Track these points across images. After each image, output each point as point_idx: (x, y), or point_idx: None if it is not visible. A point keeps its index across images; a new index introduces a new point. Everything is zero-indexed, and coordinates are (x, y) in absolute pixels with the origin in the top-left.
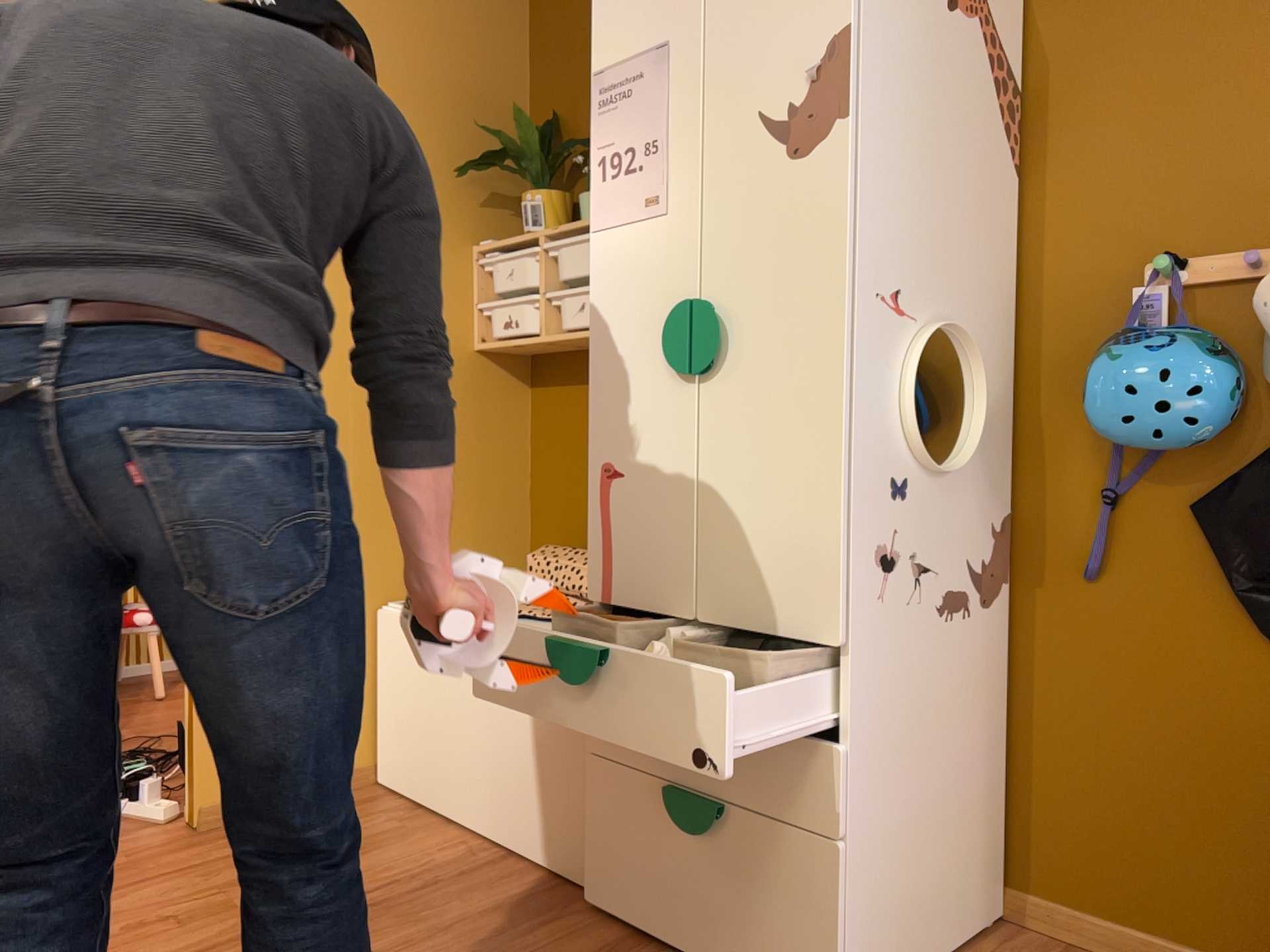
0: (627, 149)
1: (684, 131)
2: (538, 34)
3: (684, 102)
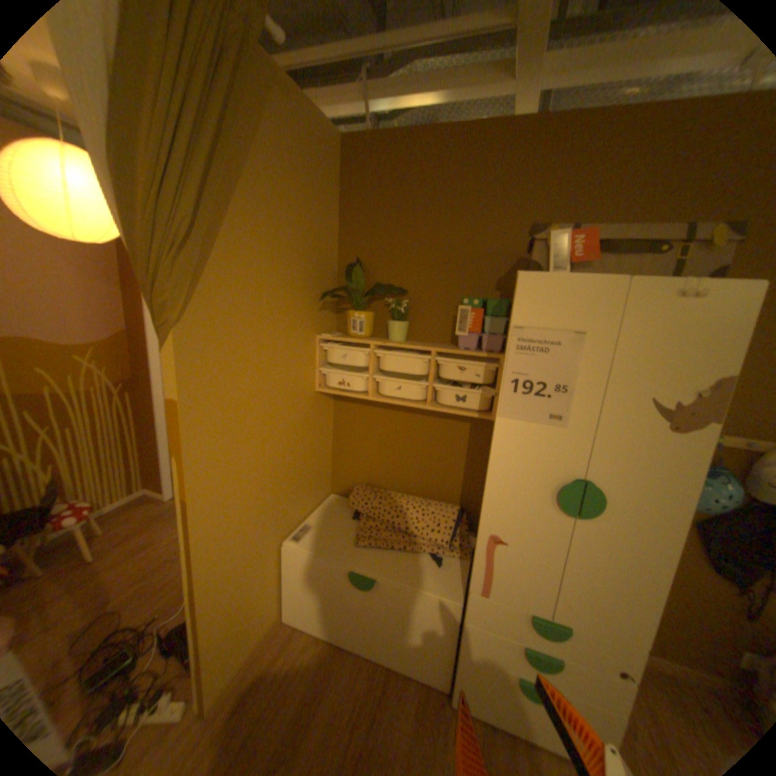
0: (539, 382)
1: (590, 388)
2: (345, 204)
3: (593, 372)
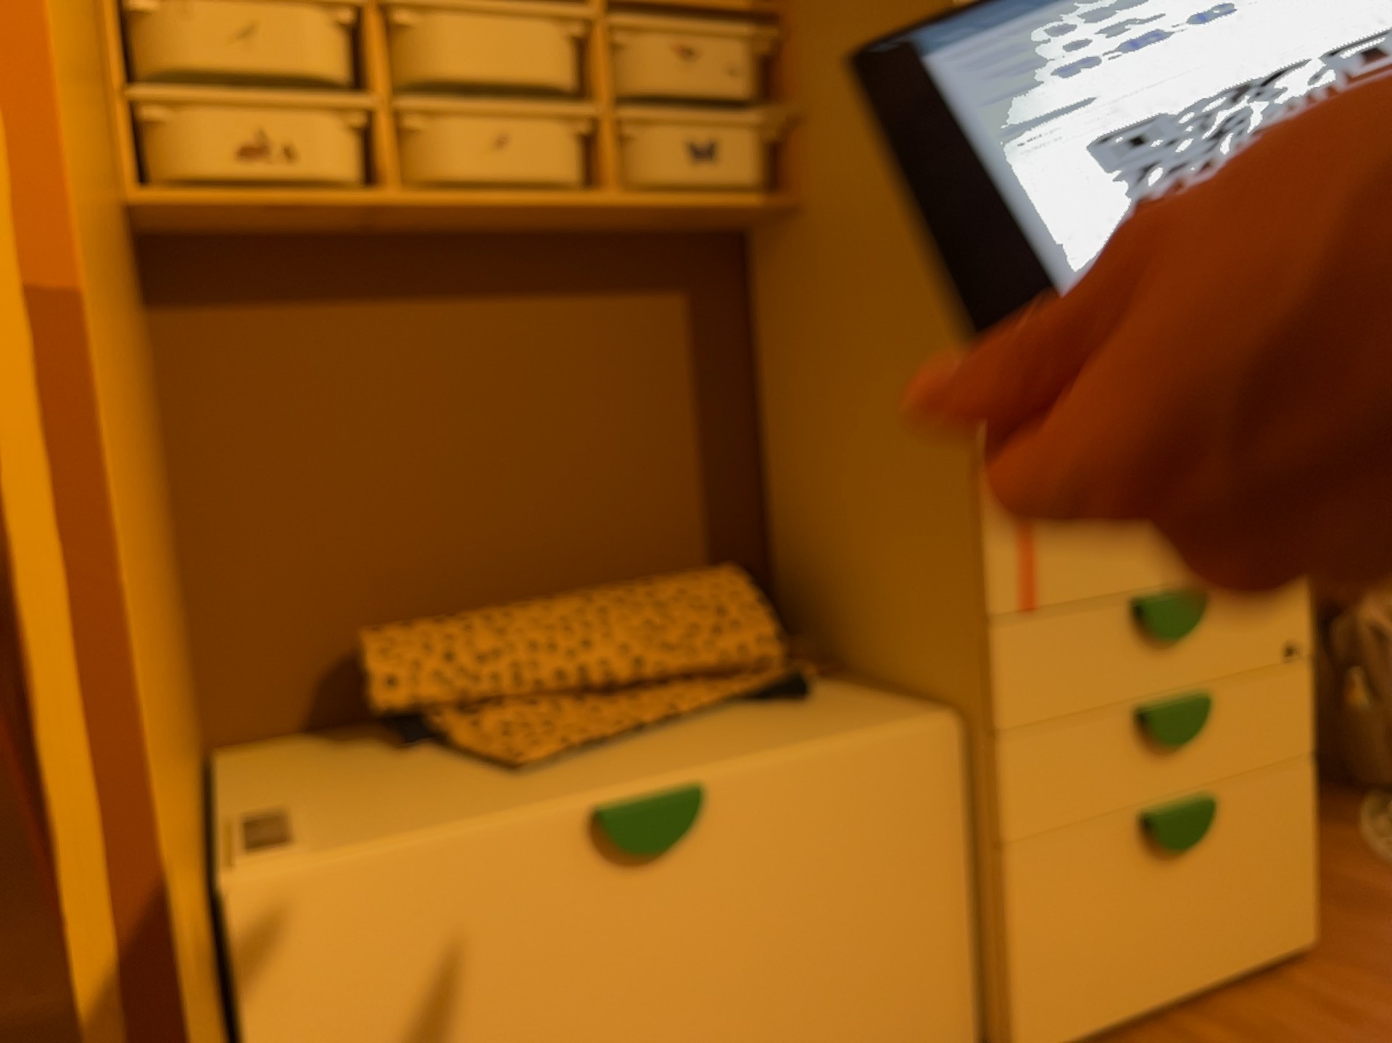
0: None
1: None
2: None
3: None
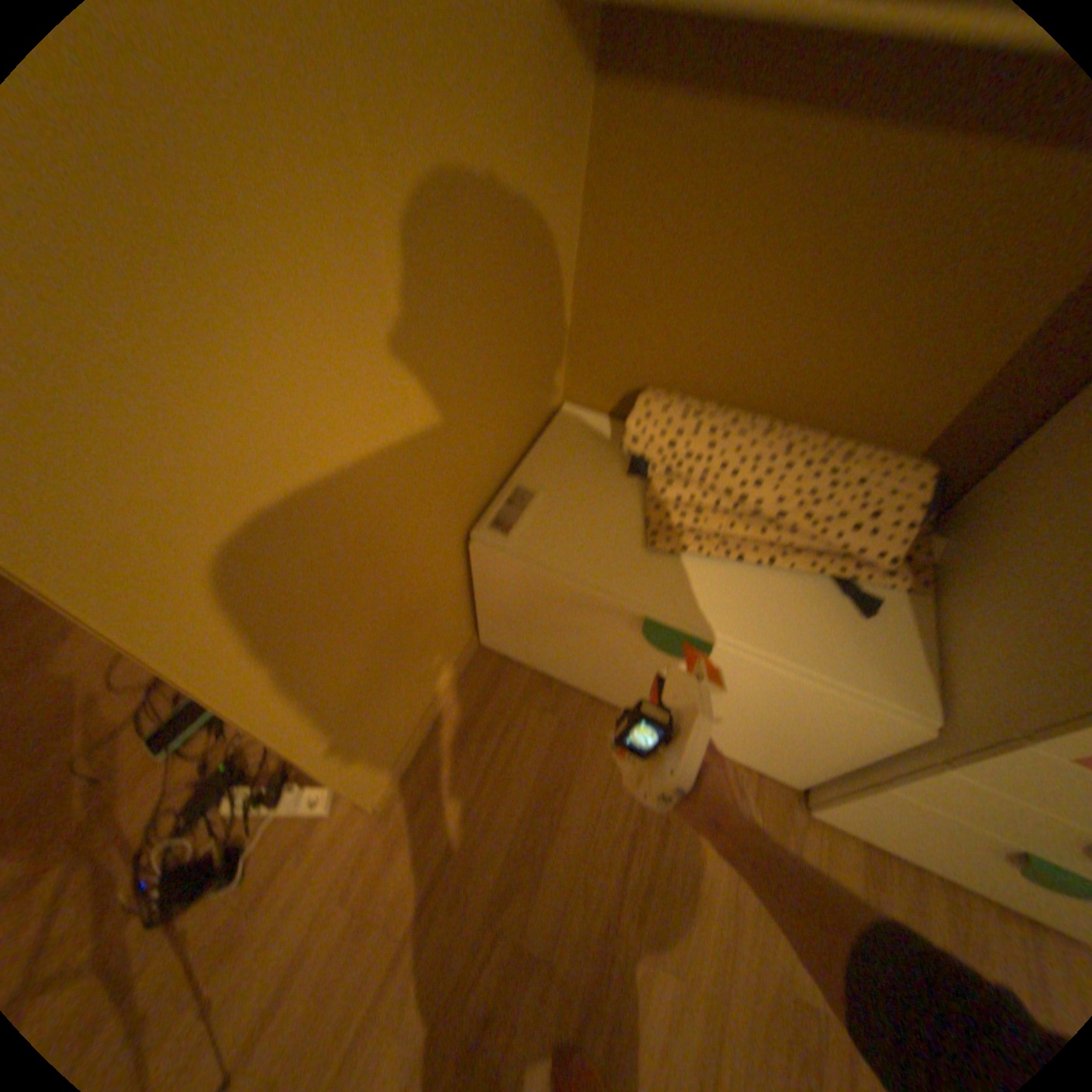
0: None
1: None
2: None
3: None
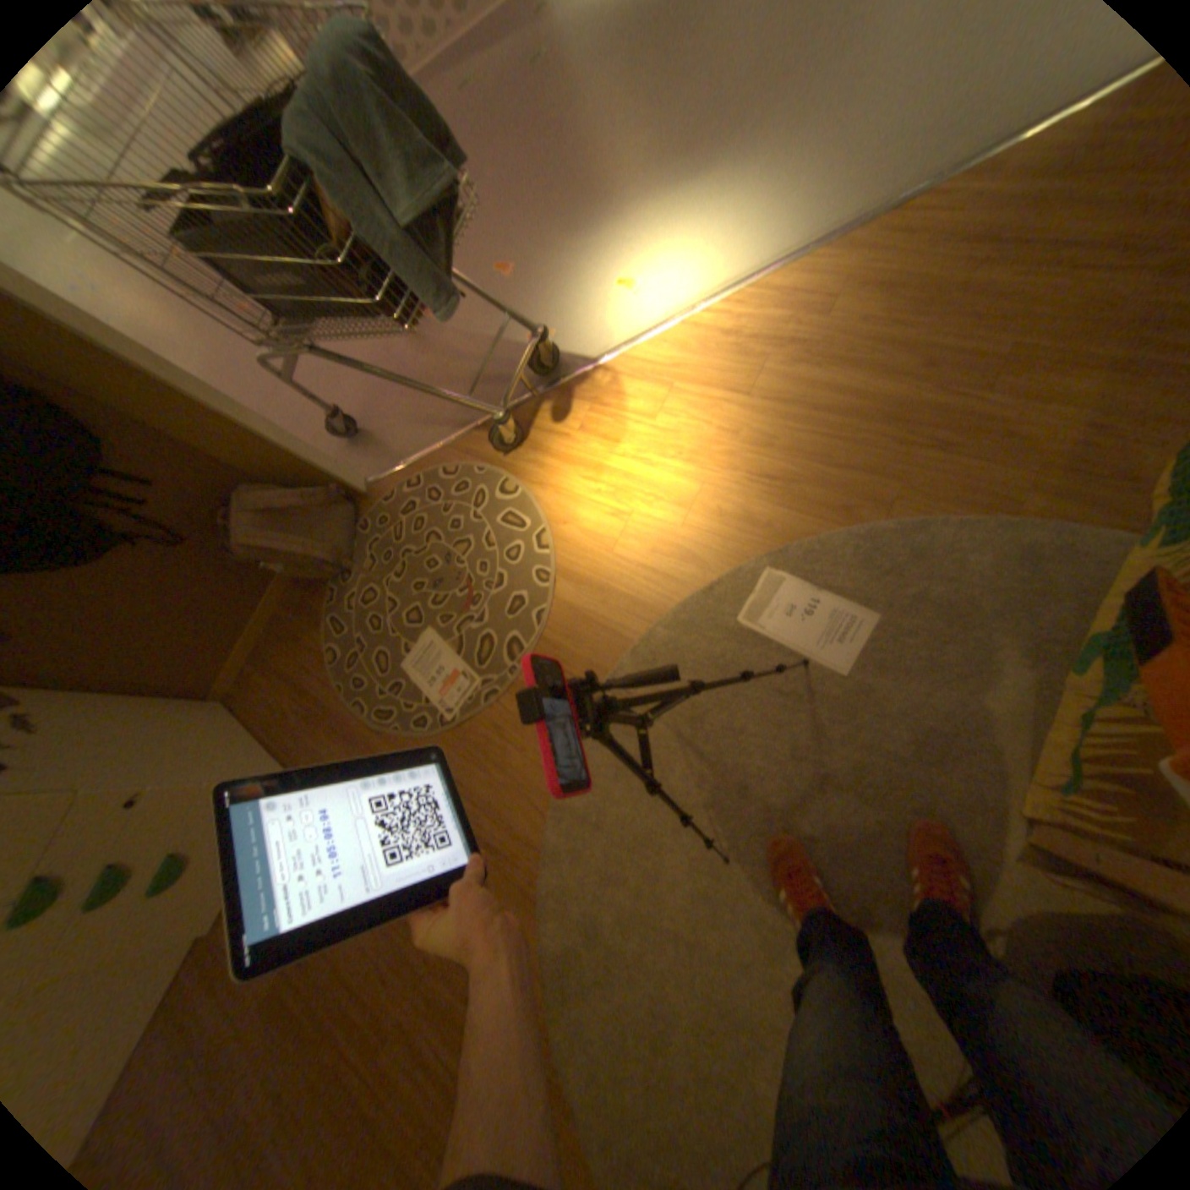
0: None
1: None
2: None
3: None
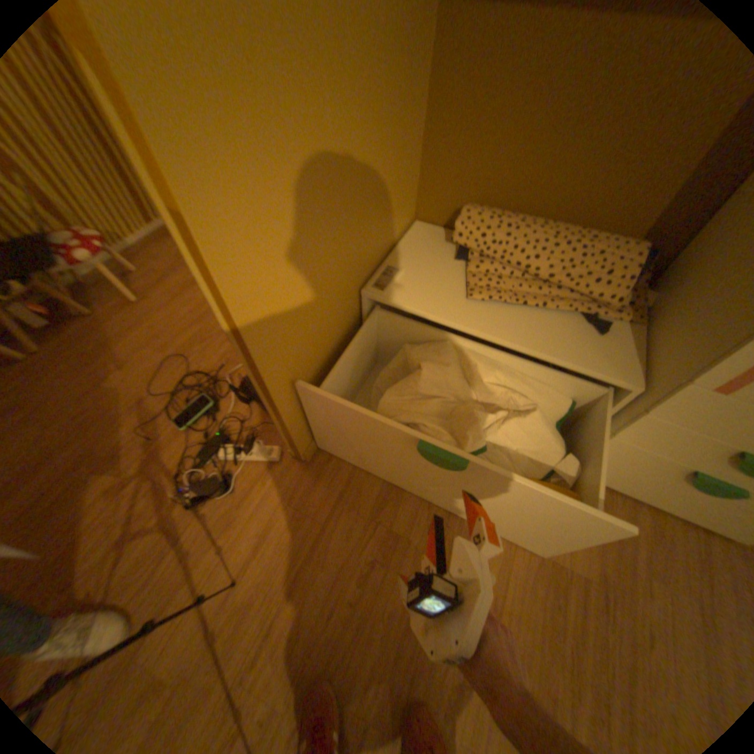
0: None
1: None
2: None
3: None
